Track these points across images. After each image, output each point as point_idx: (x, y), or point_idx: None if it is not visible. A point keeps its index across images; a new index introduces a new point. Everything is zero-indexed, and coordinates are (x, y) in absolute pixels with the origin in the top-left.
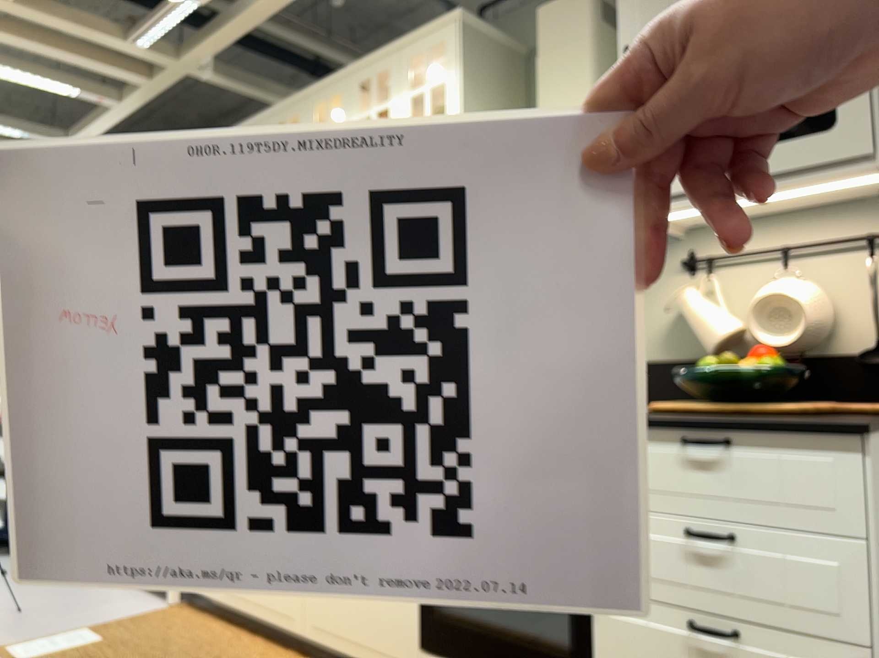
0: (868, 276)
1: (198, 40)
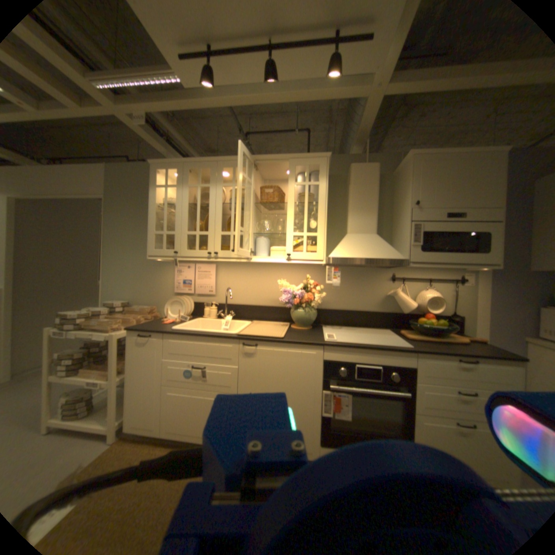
0: (455, 292)
1: (138, 98)
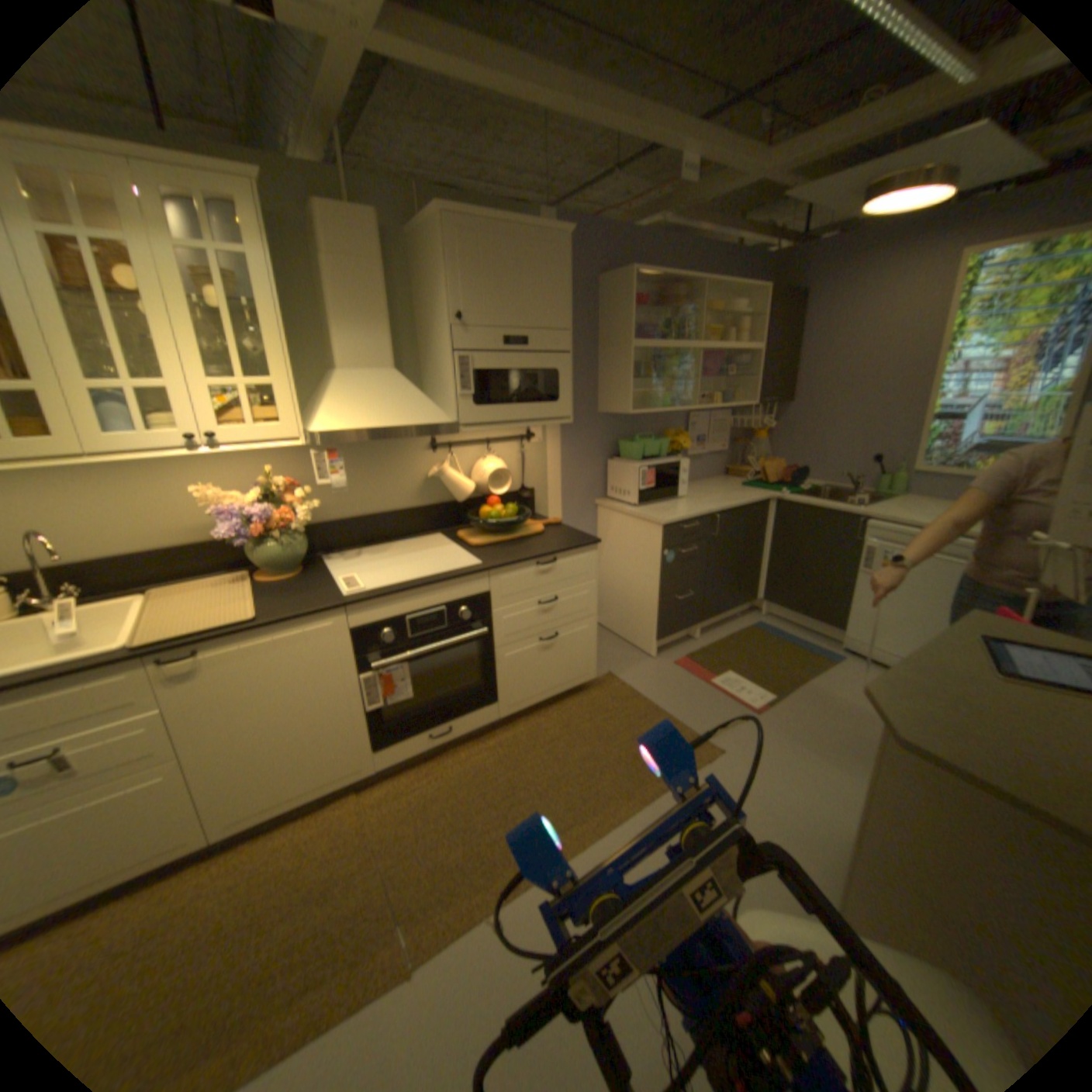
0: (521, 458)
1: None
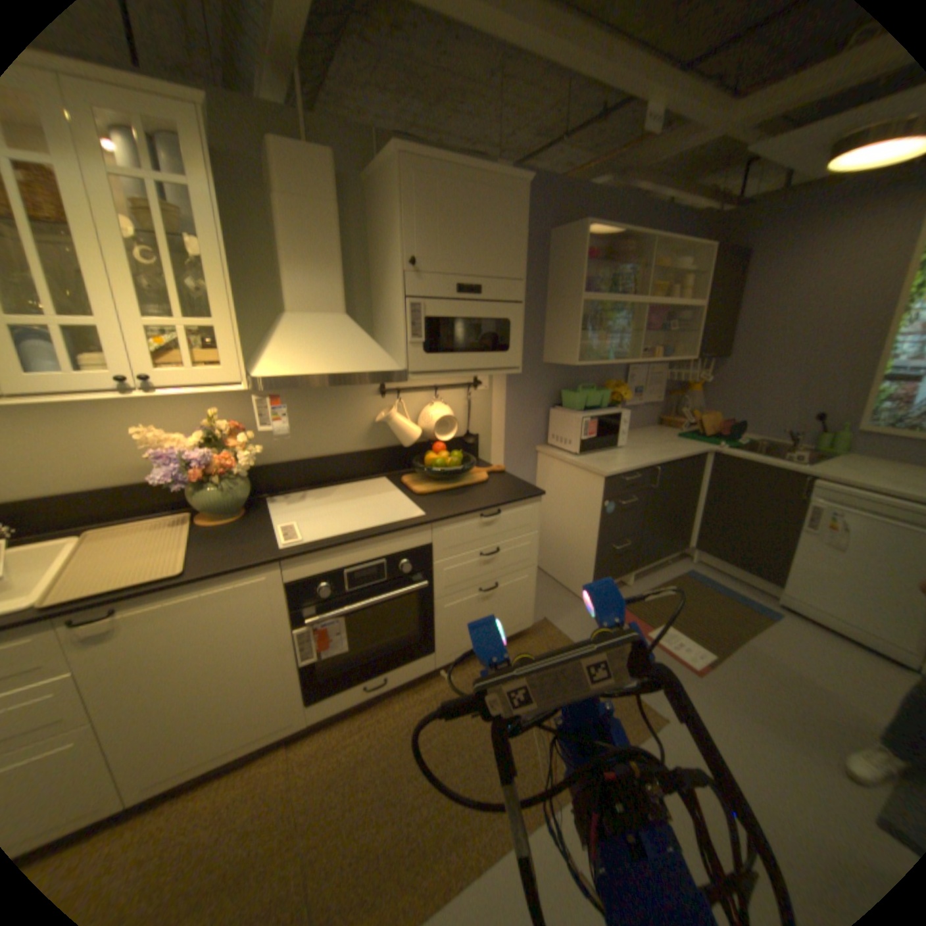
0: (467, 404)
1: None
